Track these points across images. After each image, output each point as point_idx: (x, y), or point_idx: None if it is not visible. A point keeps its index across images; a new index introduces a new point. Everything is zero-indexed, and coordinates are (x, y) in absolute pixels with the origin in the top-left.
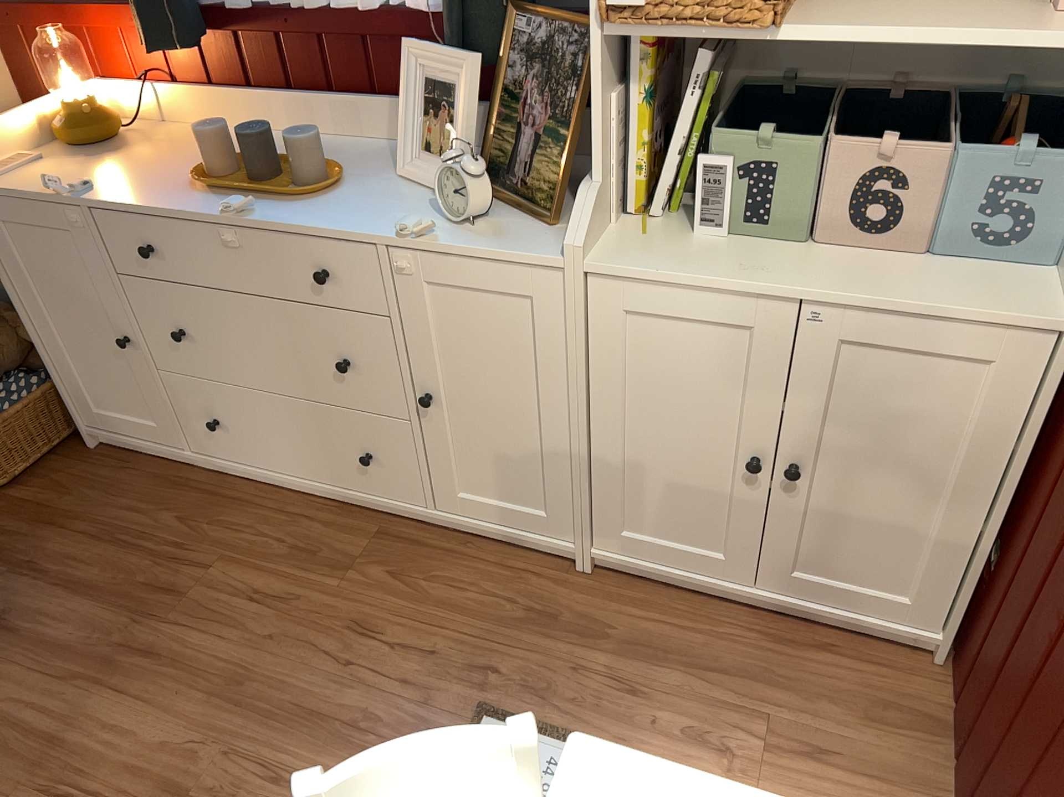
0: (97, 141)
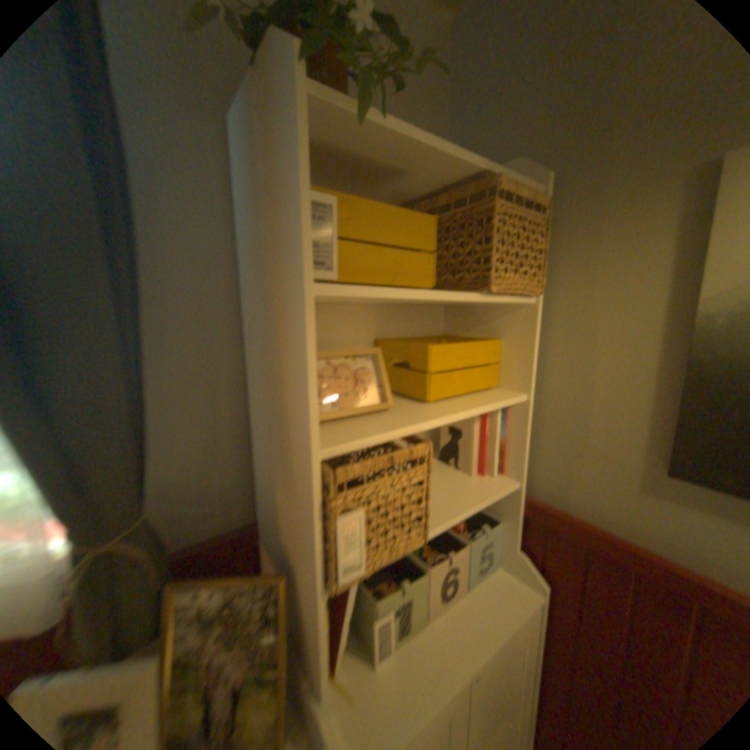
0: None
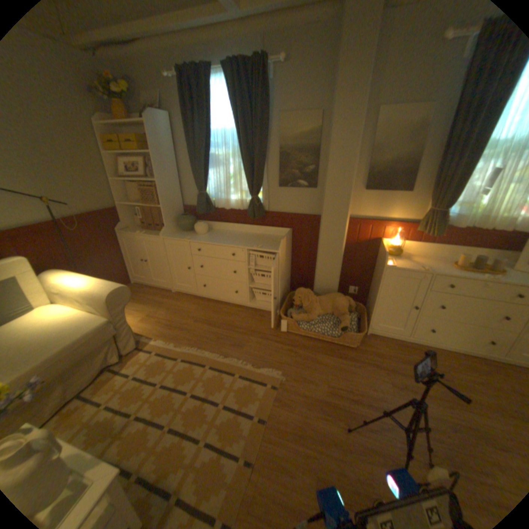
0: (399, 253)
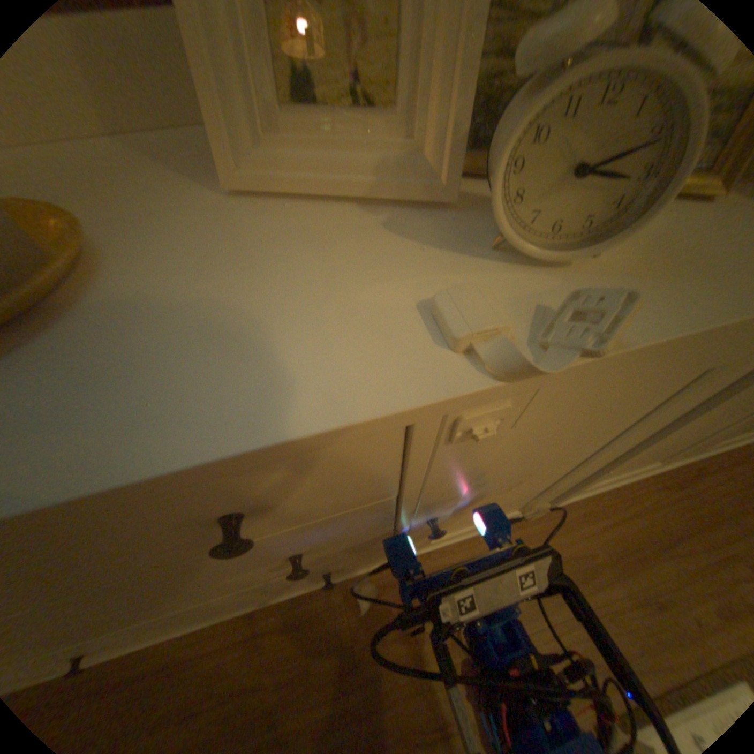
0: None
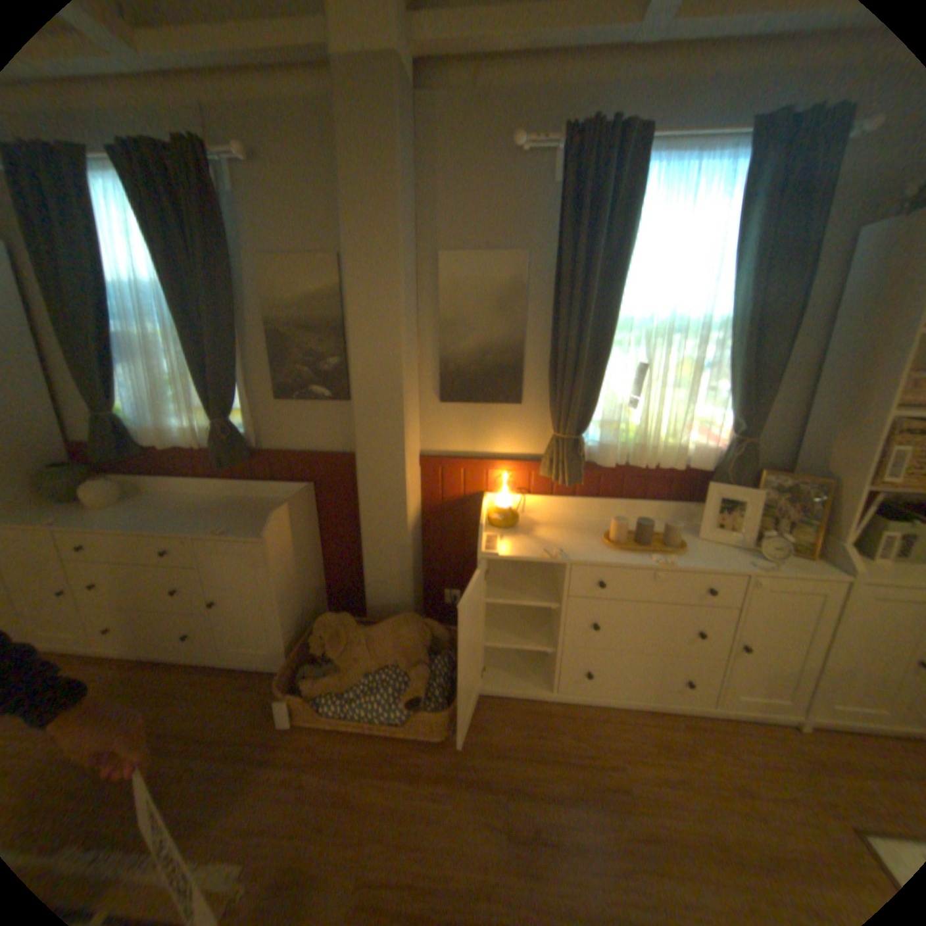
0: (512, 522)
